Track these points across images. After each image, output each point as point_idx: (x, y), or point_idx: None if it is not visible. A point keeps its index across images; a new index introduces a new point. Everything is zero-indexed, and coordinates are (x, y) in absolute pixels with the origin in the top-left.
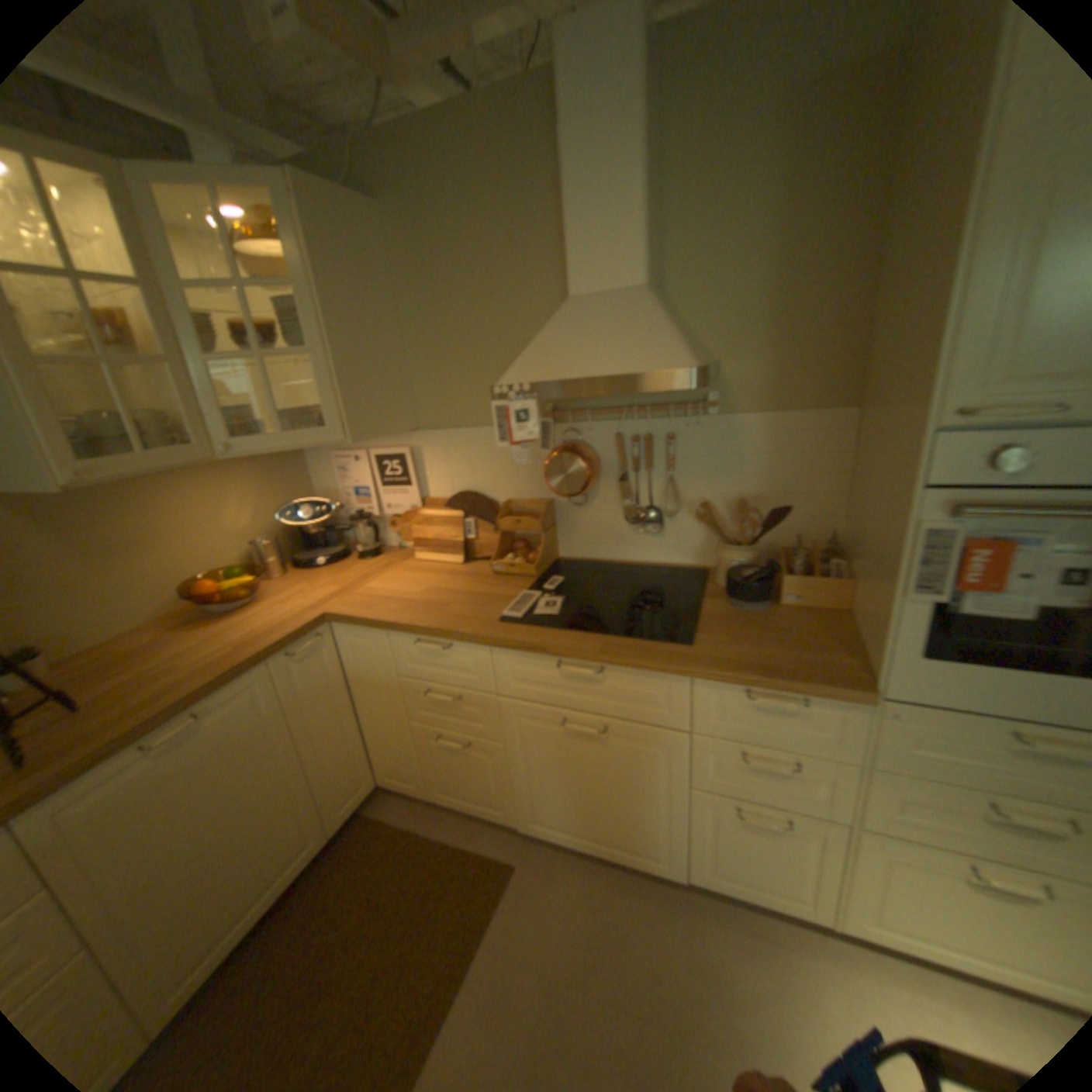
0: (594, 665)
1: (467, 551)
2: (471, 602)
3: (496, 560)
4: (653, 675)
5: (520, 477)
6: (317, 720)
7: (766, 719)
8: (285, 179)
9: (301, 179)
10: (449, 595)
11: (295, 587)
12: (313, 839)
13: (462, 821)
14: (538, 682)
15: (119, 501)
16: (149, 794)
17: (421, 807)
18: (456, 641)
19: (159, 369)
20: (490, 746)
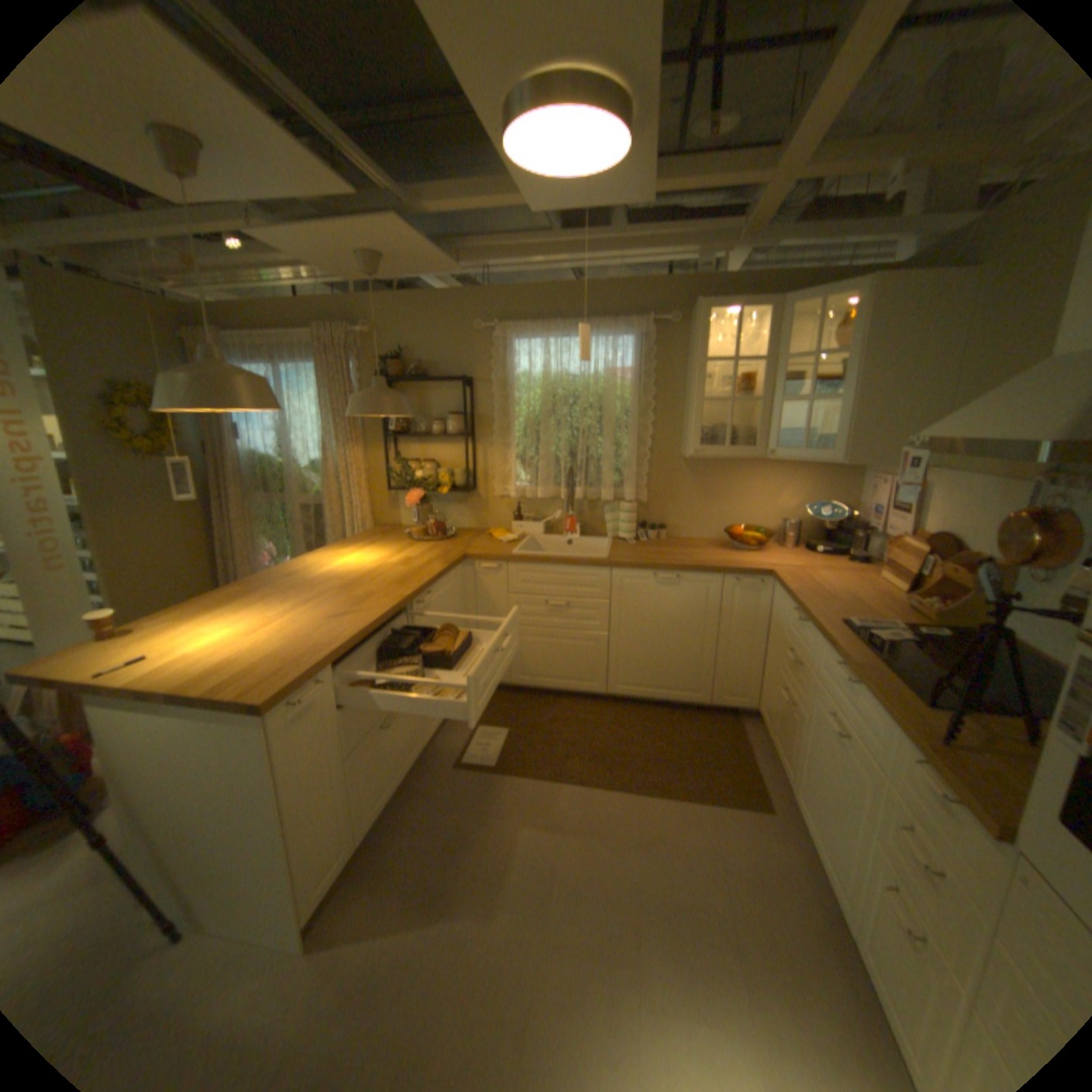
0: (857, 679)
1: (918, 587)
2: (852, 608)
3: (918, 597)
4: (881, 709)
5: (998, 535)
6: (737, 631)
7: (932, 806)
8: (875, 281)
9: (887, 278)
10: (848, 599)
11: (785, 555)
12: (701, 693)
13: (781, 773)
14: (831, 676)
15: (726, 472)
16: (647, 596)
17: (771, 746)
18: (807, 619)
19: (763, 404)
20: (801, 714)
